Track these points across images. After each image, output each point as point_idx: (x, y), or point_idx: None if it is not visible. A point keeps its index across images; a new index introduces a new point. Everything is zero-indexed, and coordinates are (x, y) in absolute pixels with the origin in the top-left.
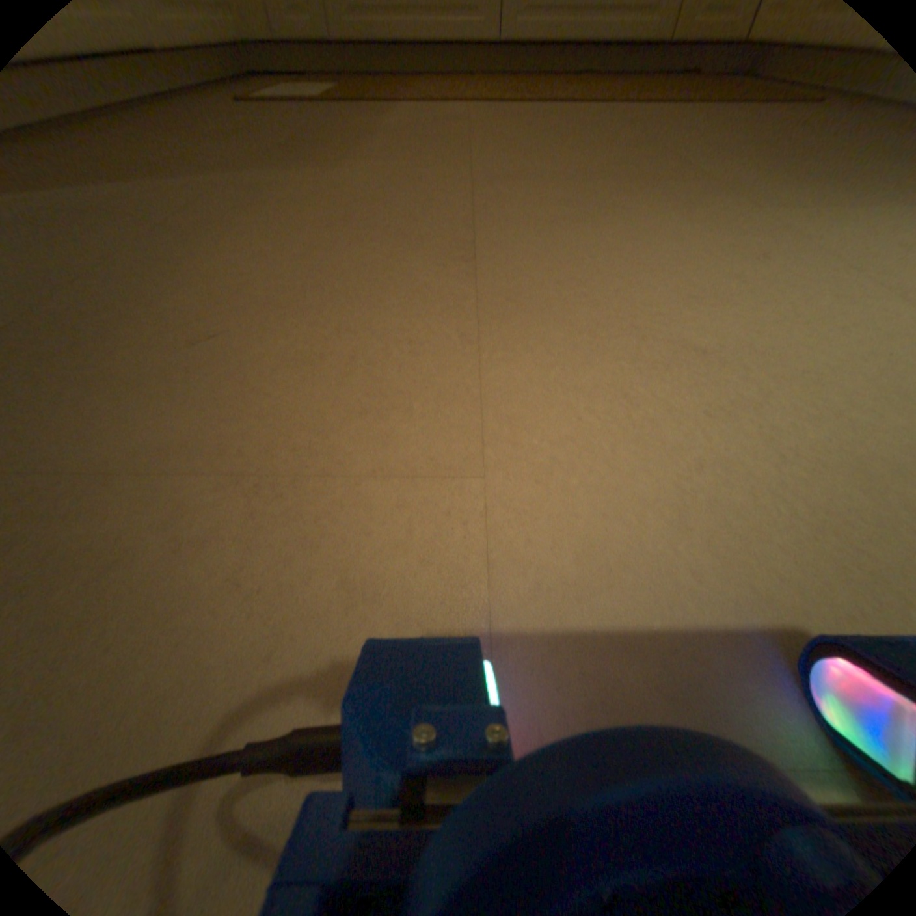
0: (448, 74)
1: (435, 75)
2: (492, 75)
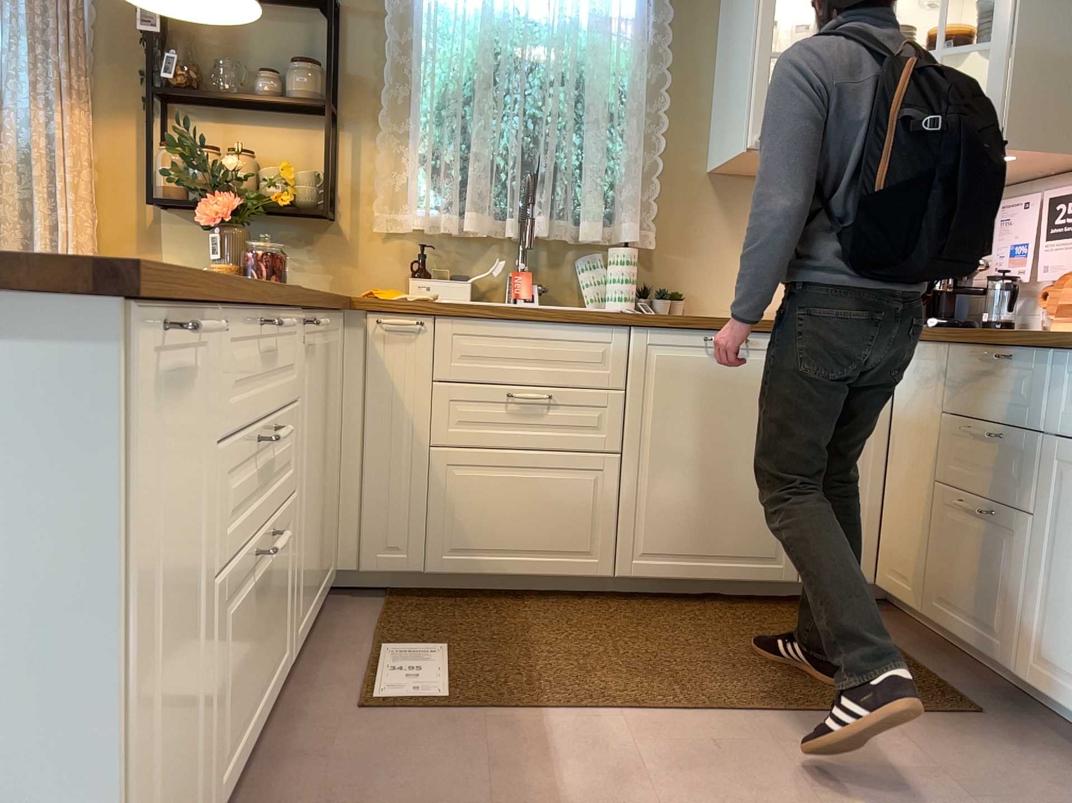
0: (560, 607)
1: (544, 608)
2: (610, 610)
